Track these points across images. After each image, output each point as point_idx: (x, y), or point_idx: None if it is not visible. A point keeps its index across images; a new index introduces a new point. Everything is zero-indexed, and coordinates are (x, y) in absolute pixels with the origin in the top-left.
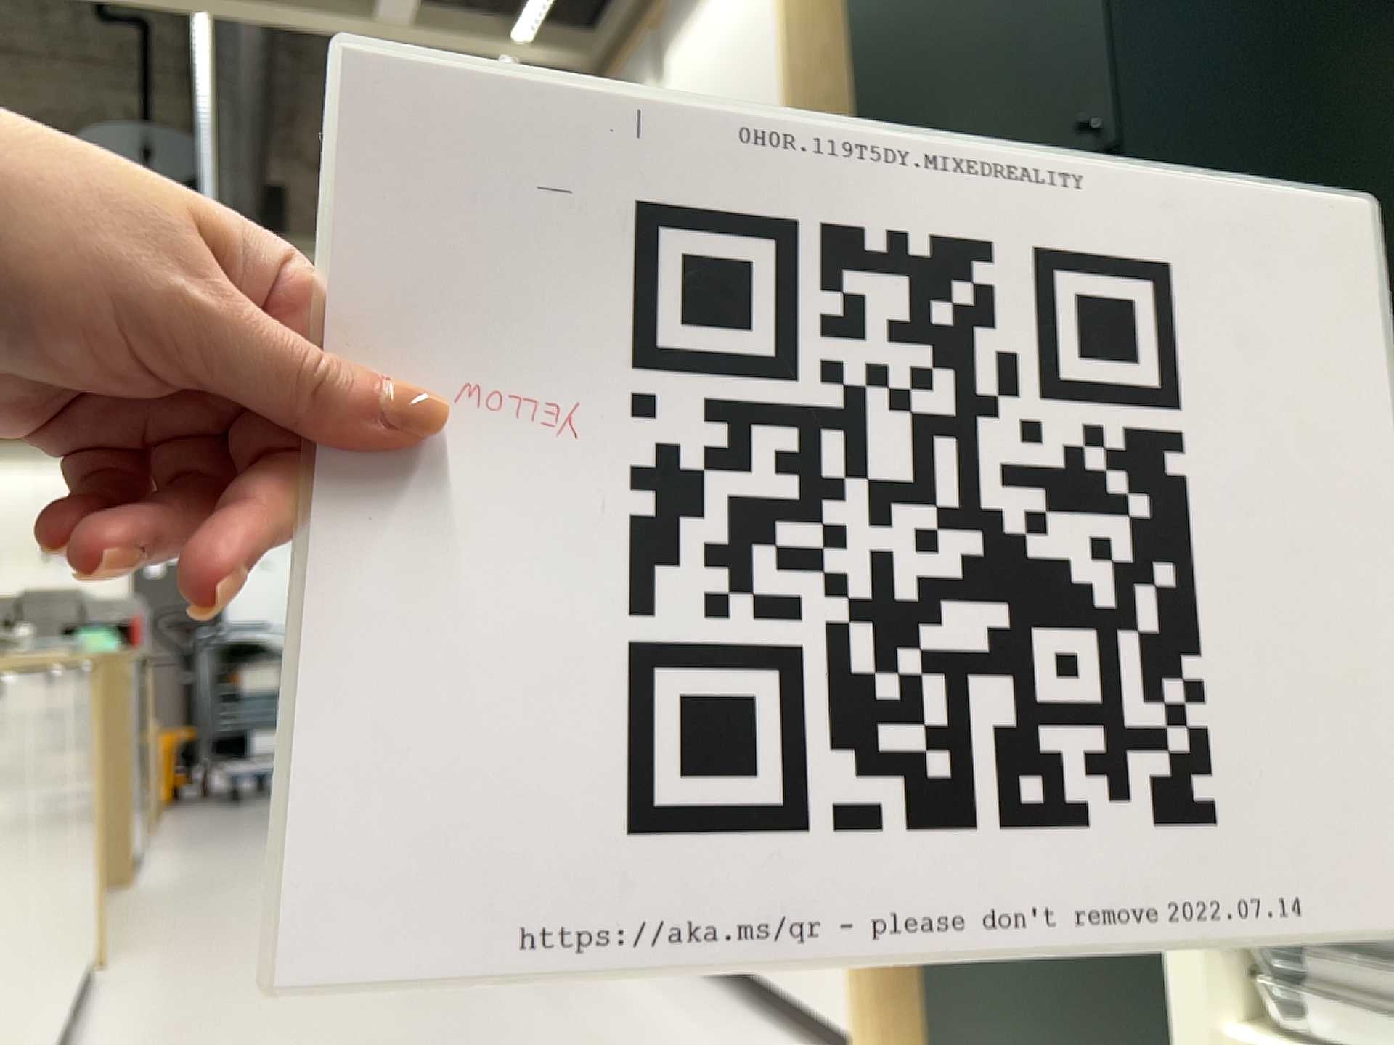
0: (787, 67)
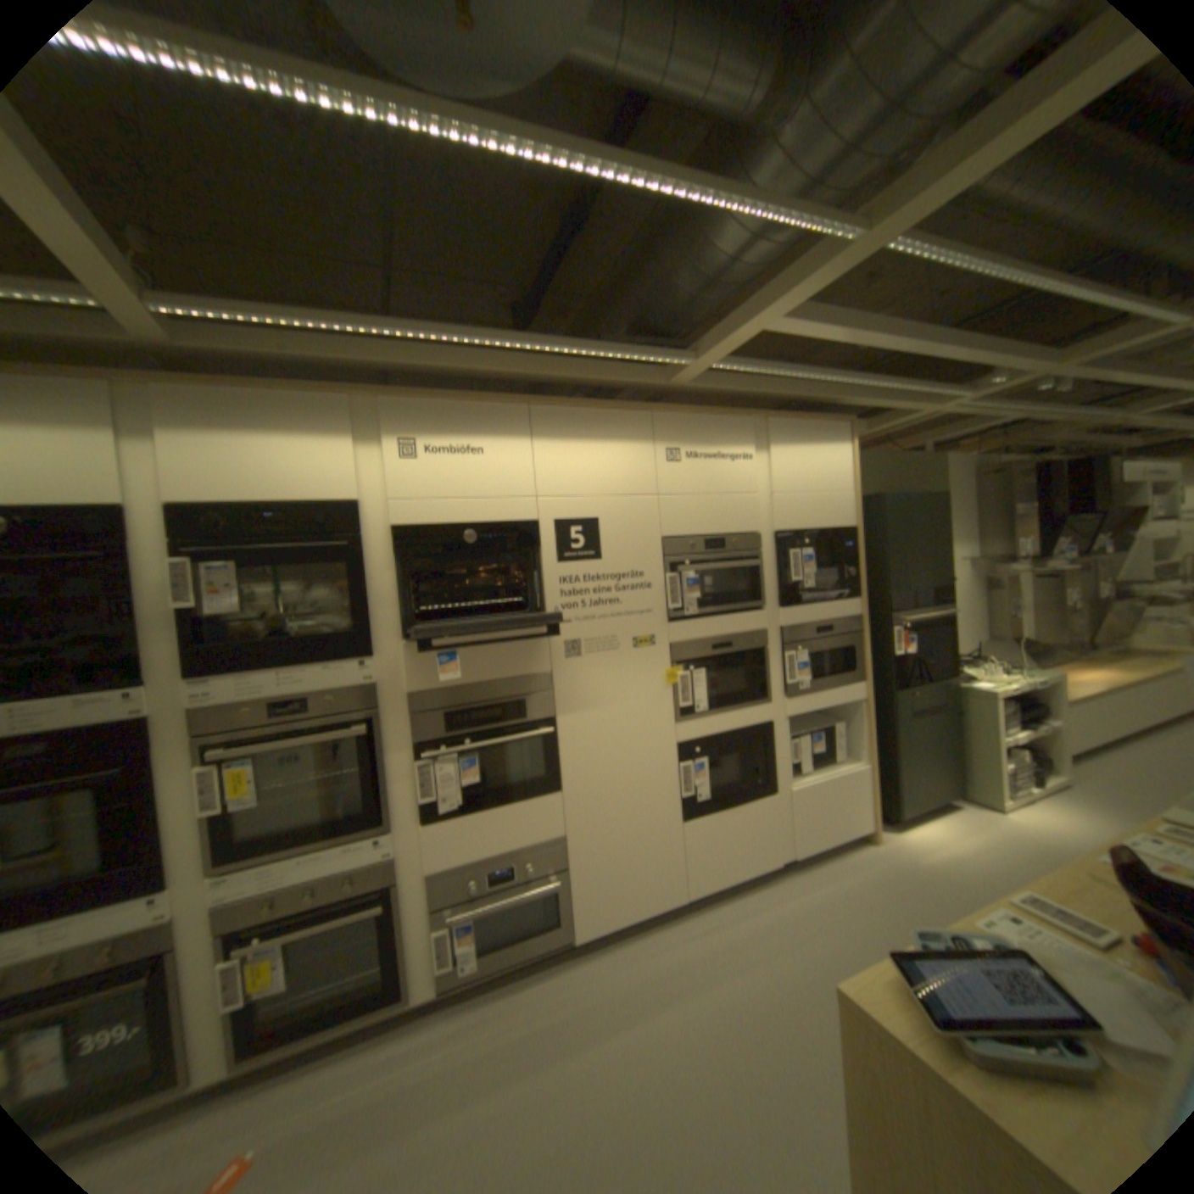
0: (857, 506)
